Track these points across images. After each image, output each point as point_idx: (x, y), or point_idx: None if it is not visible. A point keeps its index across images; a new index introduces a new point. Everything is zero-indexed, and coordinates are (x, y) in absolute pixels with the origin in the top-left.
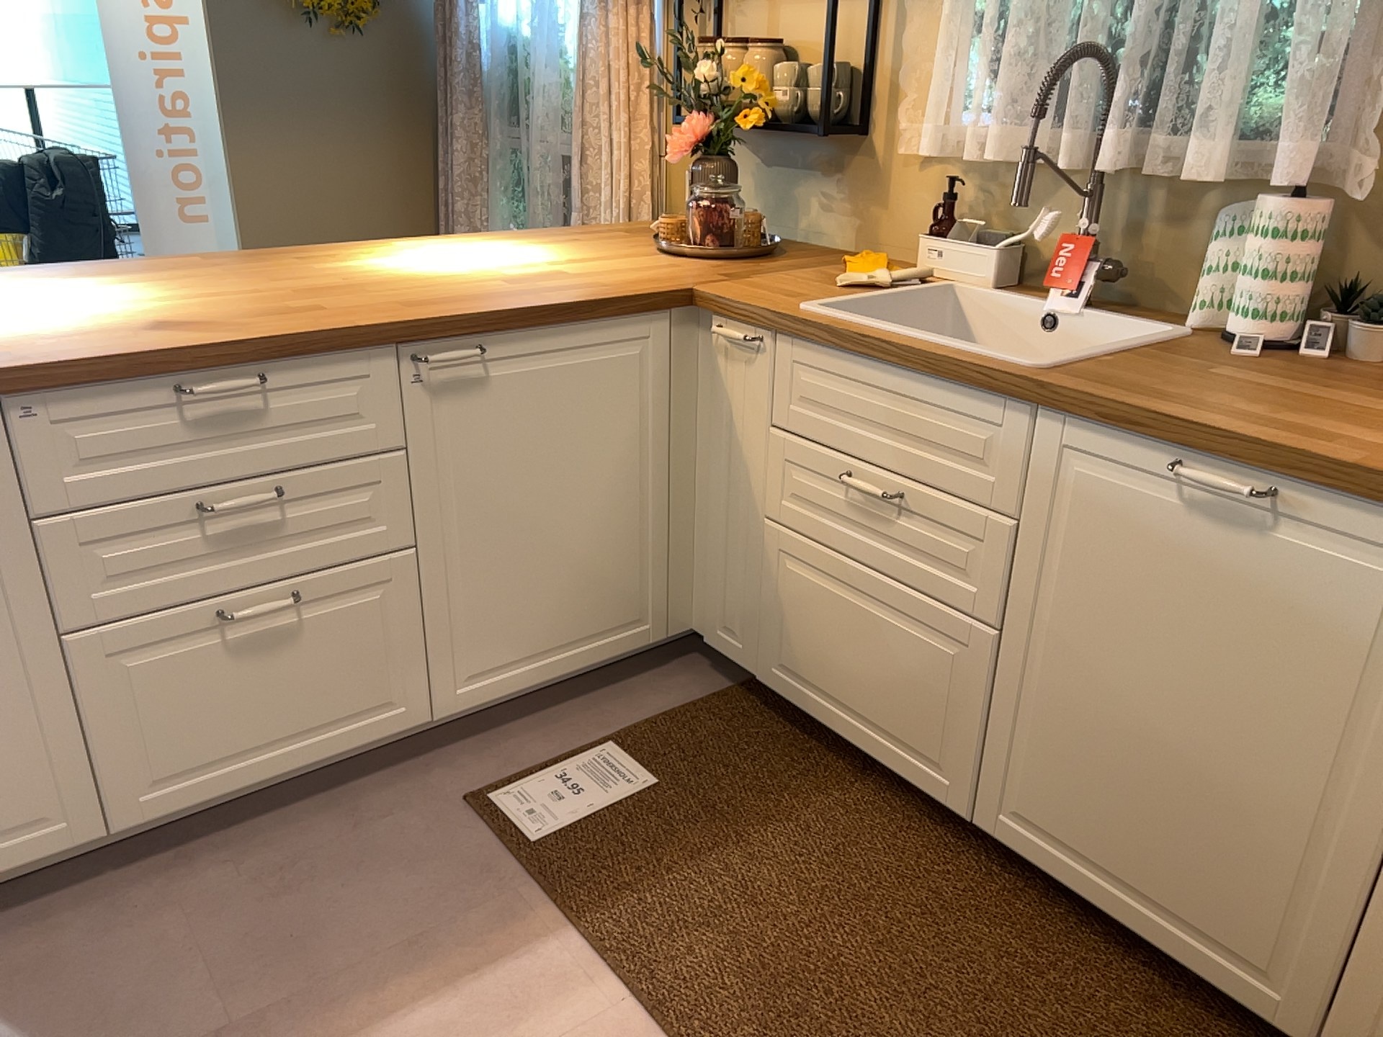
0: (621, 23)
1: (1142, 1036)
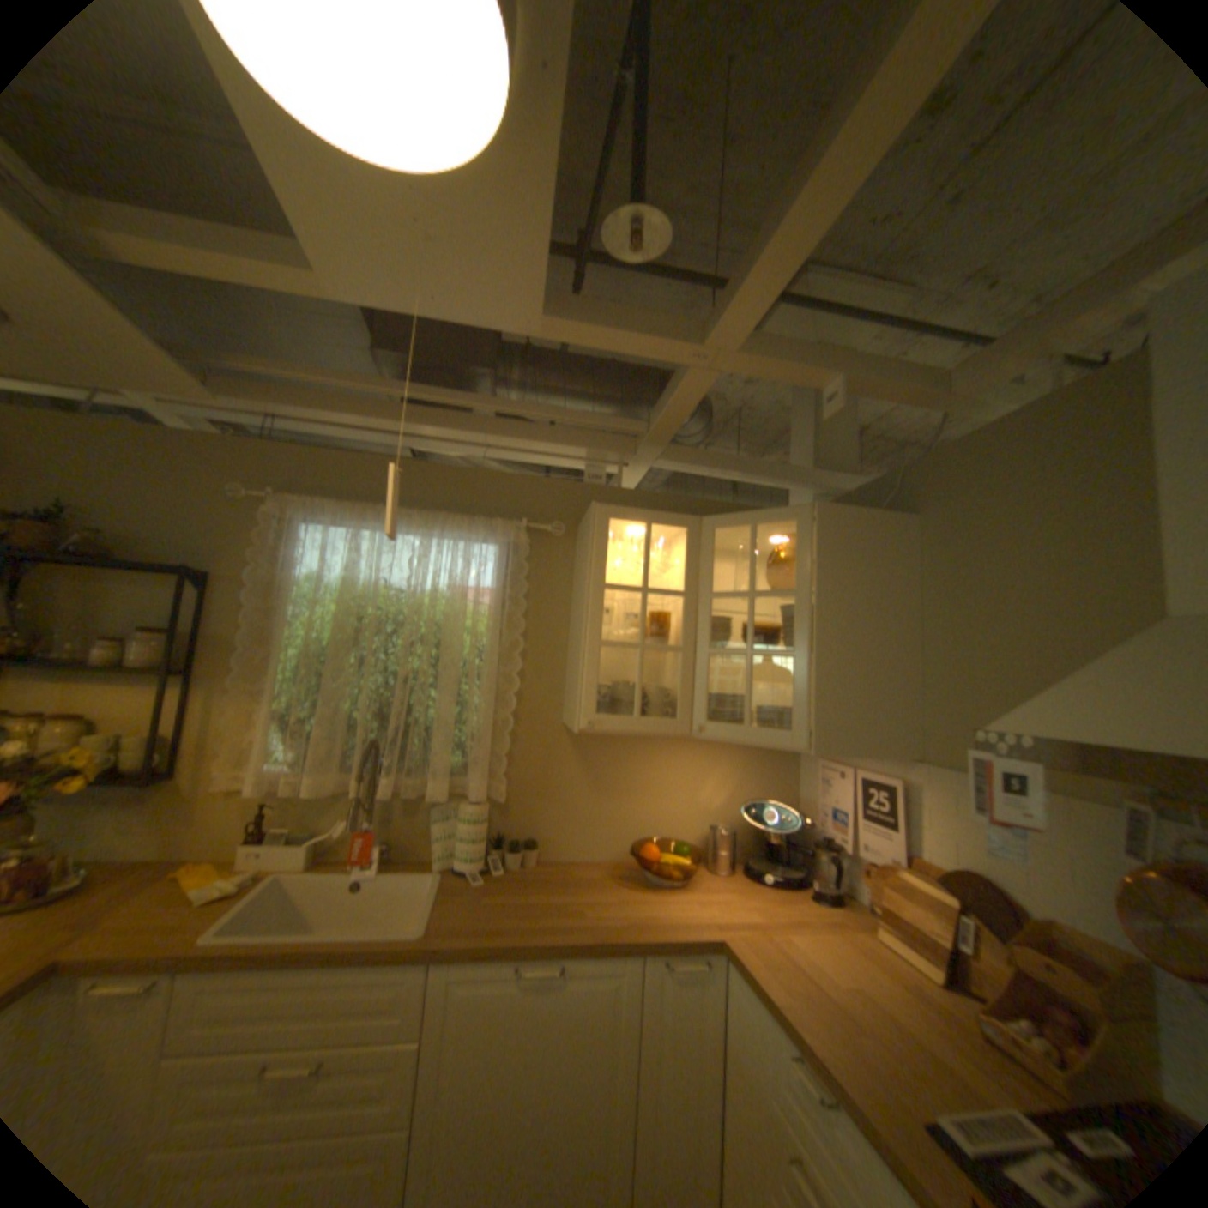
0: None
1: None
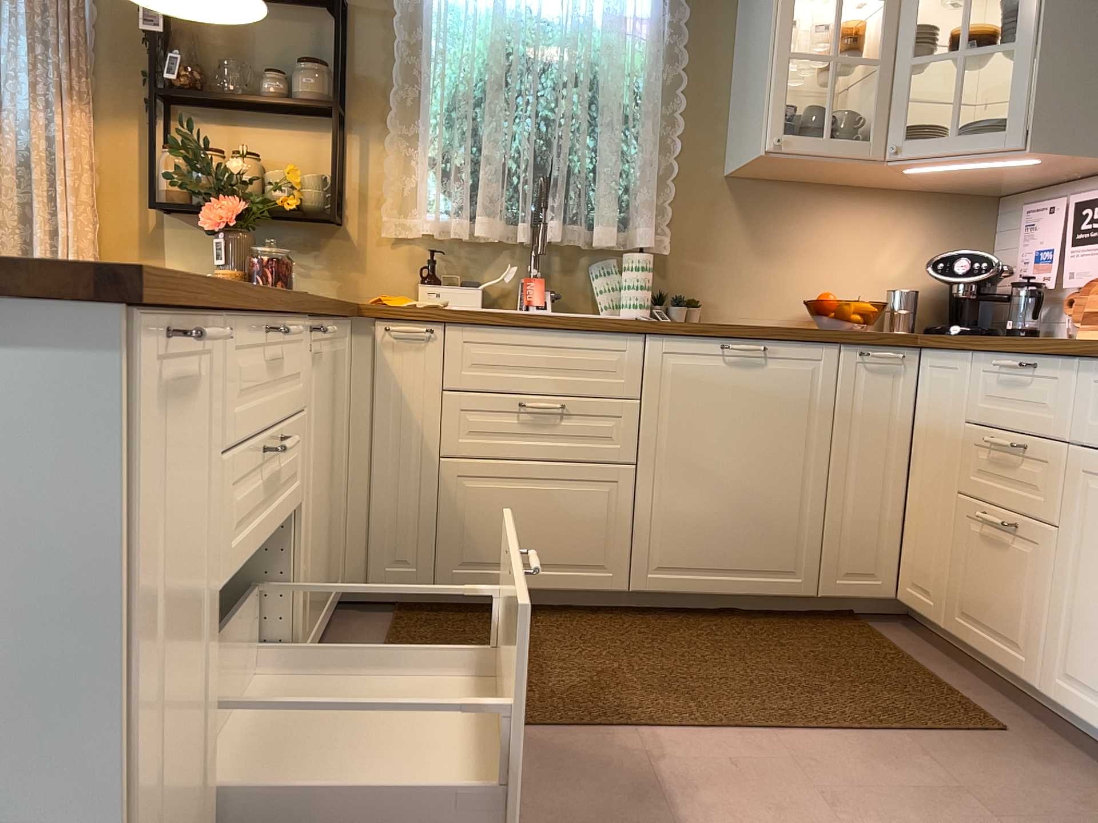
0: (74, 121)
1: (766, 634)
